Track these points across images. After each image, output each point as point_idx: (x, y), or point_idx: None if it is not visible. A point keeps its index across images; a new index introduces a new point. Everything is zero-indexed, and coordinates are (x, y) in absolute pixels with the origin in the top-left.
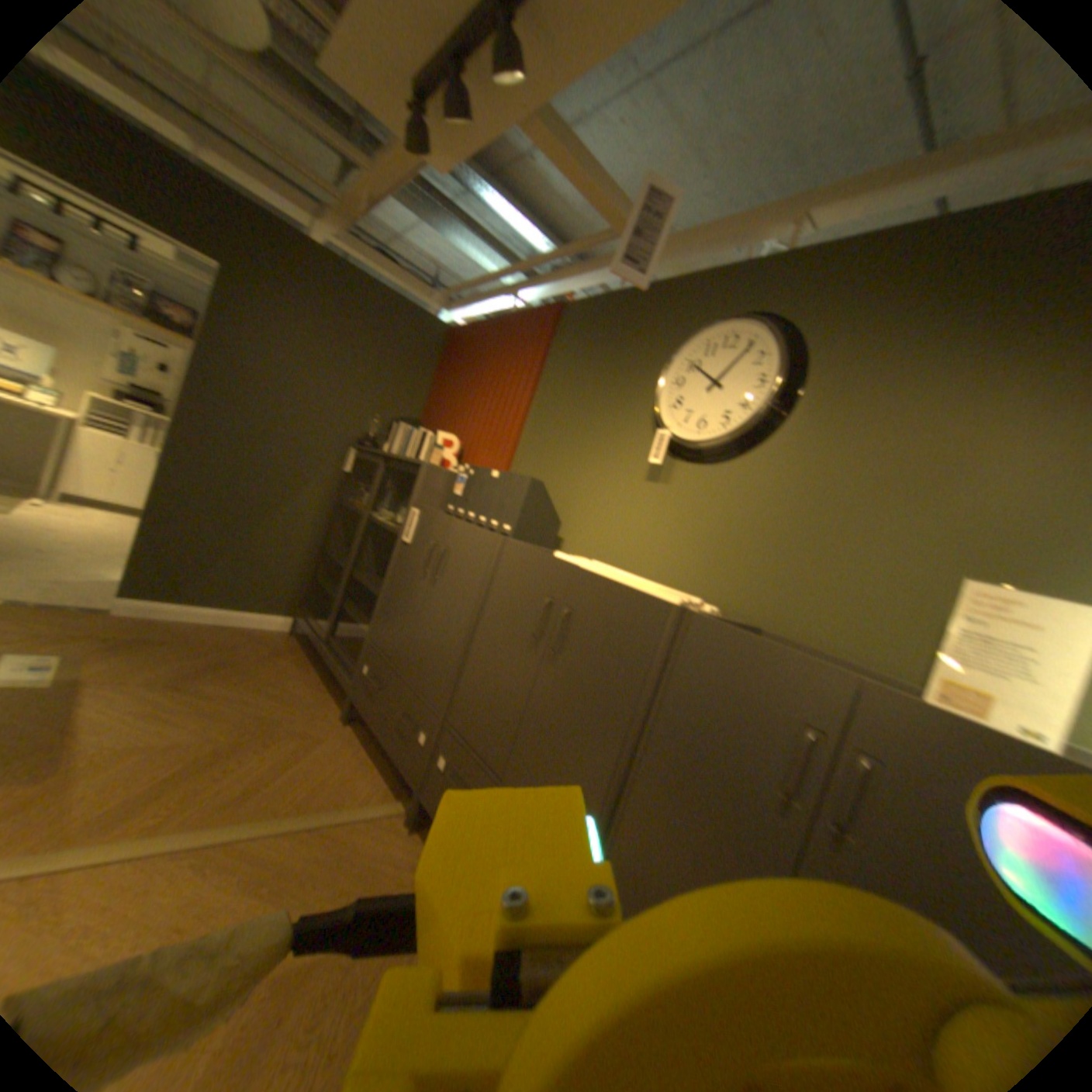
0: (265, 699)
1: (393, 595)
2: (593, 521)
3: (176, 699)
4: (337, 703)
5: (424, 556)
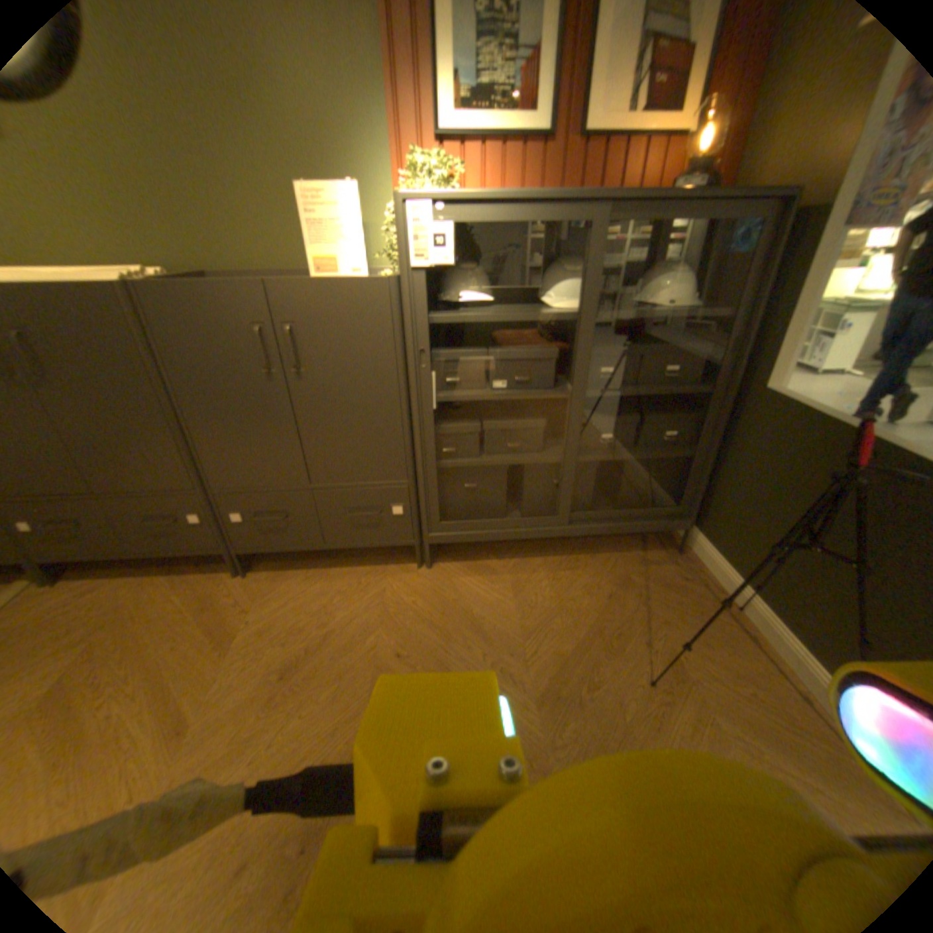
0: None
1: None
2: None
3: None
4: None
5: None
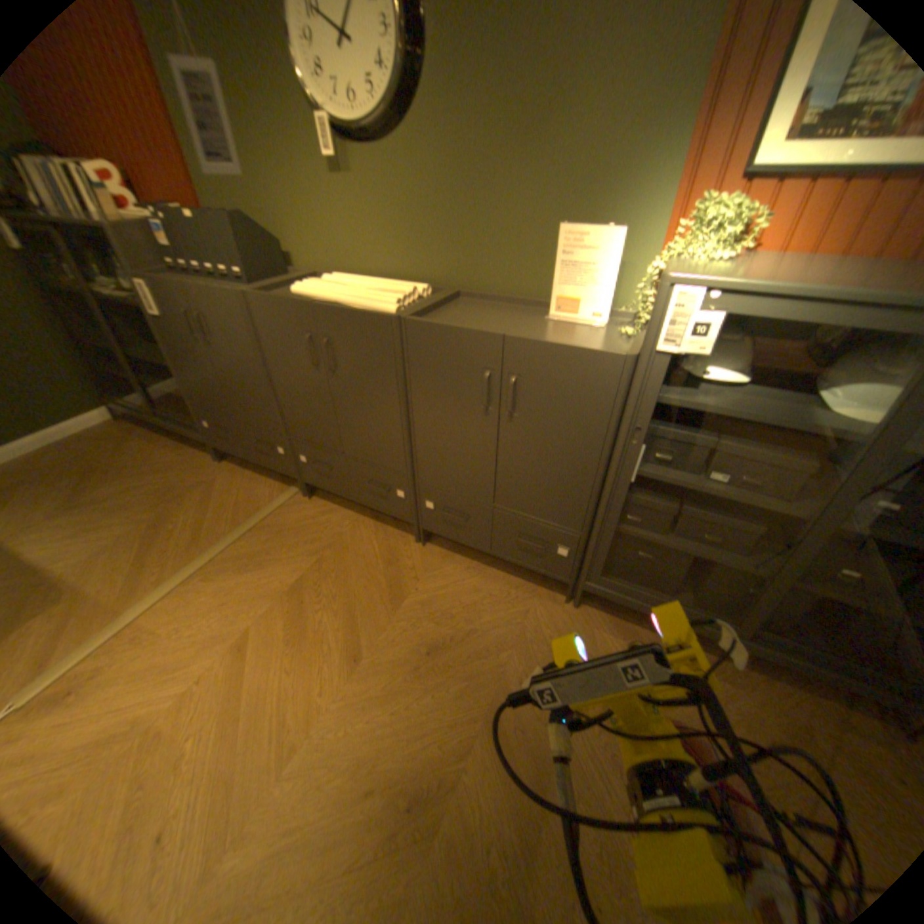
0: (145, 478)
1: (177, 359)
2: (304, 227)
3: (82, 514)
4: (199, 451)
5: (180, 324)
